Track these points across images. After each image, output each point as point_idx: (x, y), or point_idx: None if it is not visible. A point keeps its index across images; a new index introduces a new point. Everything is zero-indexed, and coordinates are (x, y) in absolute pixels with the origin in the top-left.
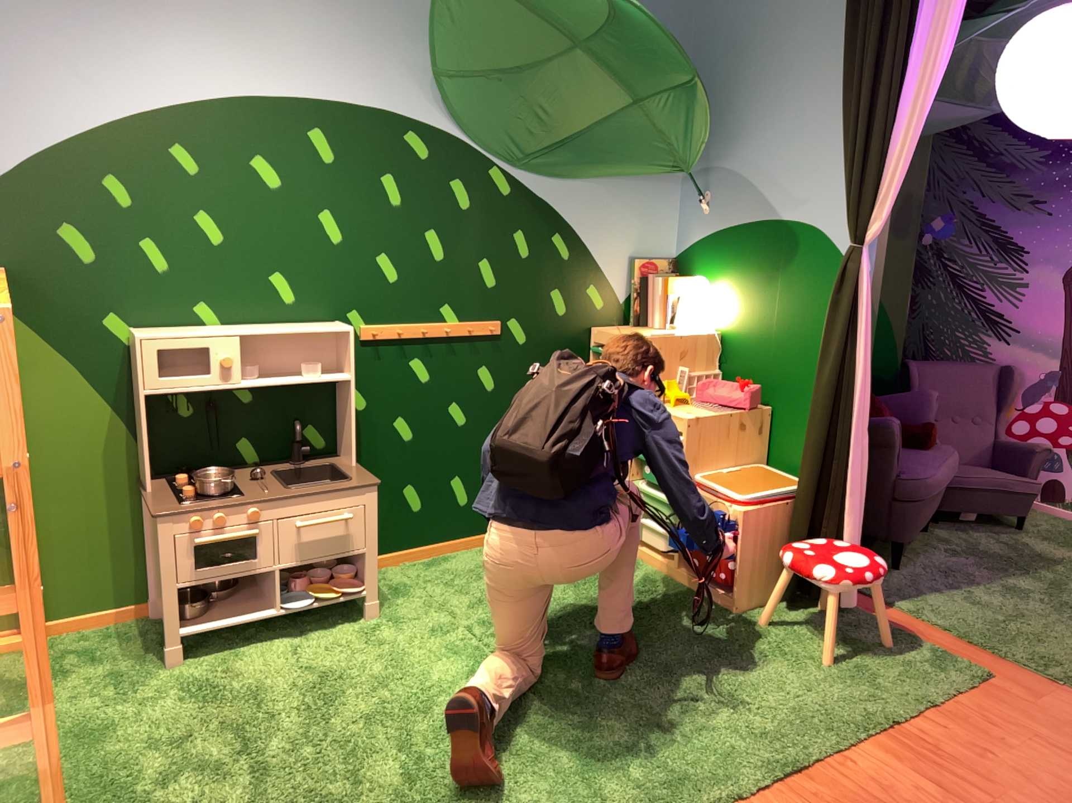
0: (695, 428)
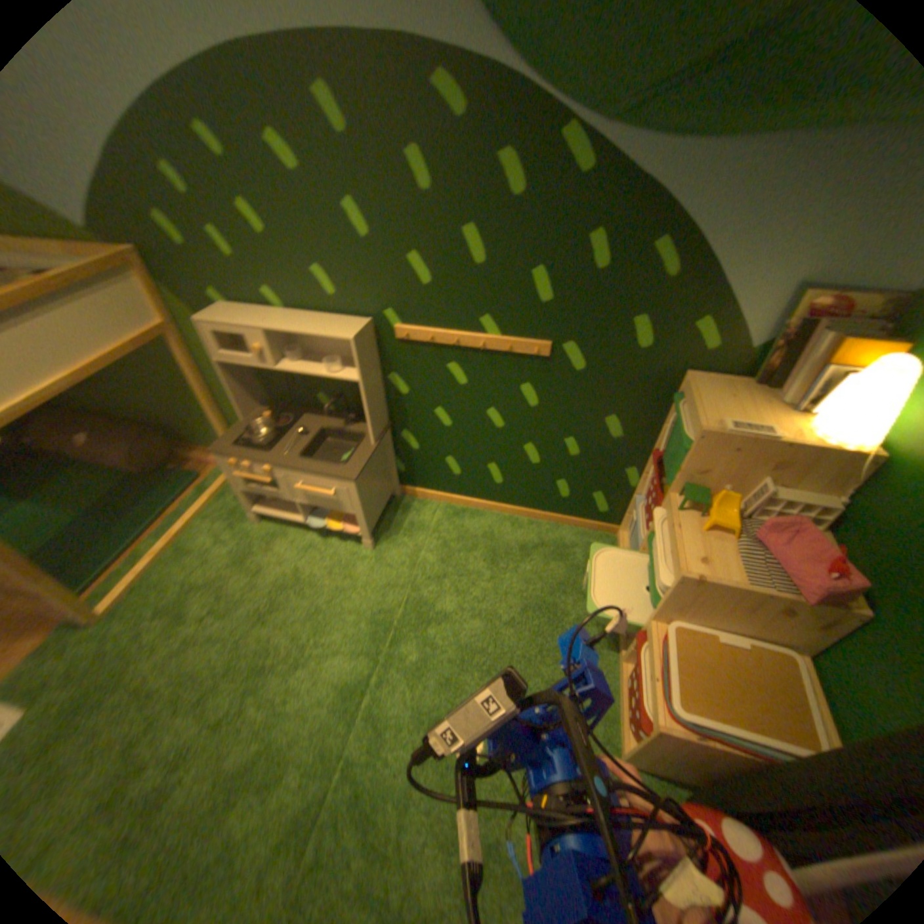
0: (701, 593)
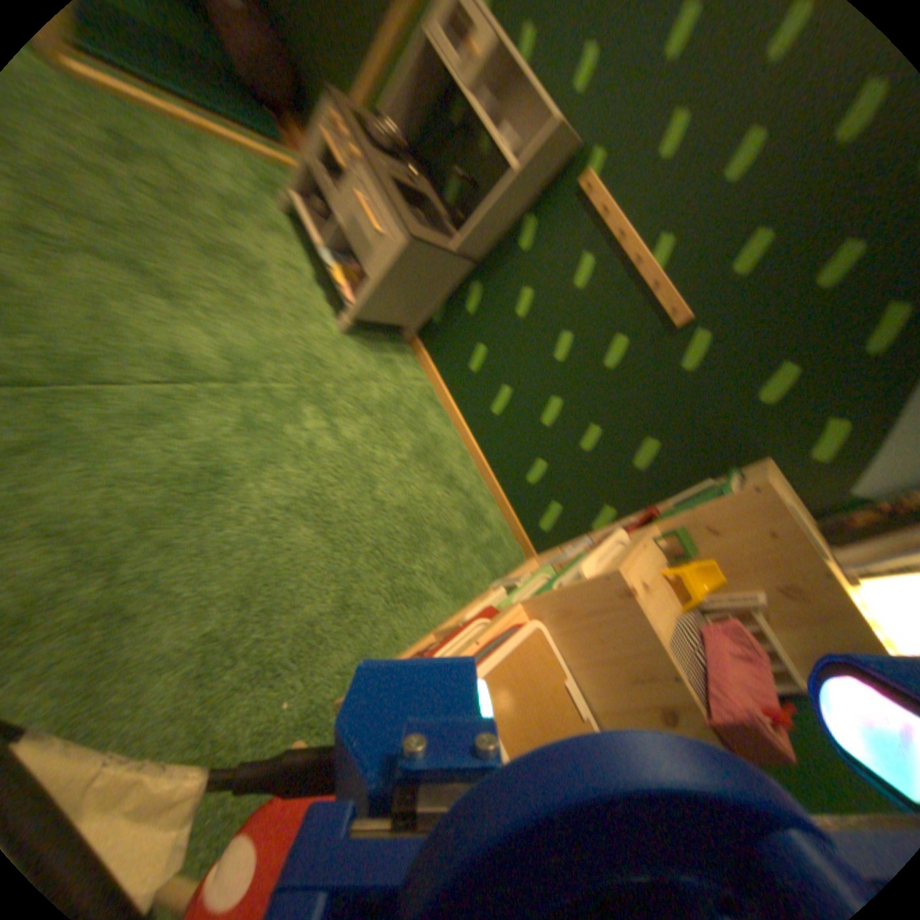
0: (617, 605)
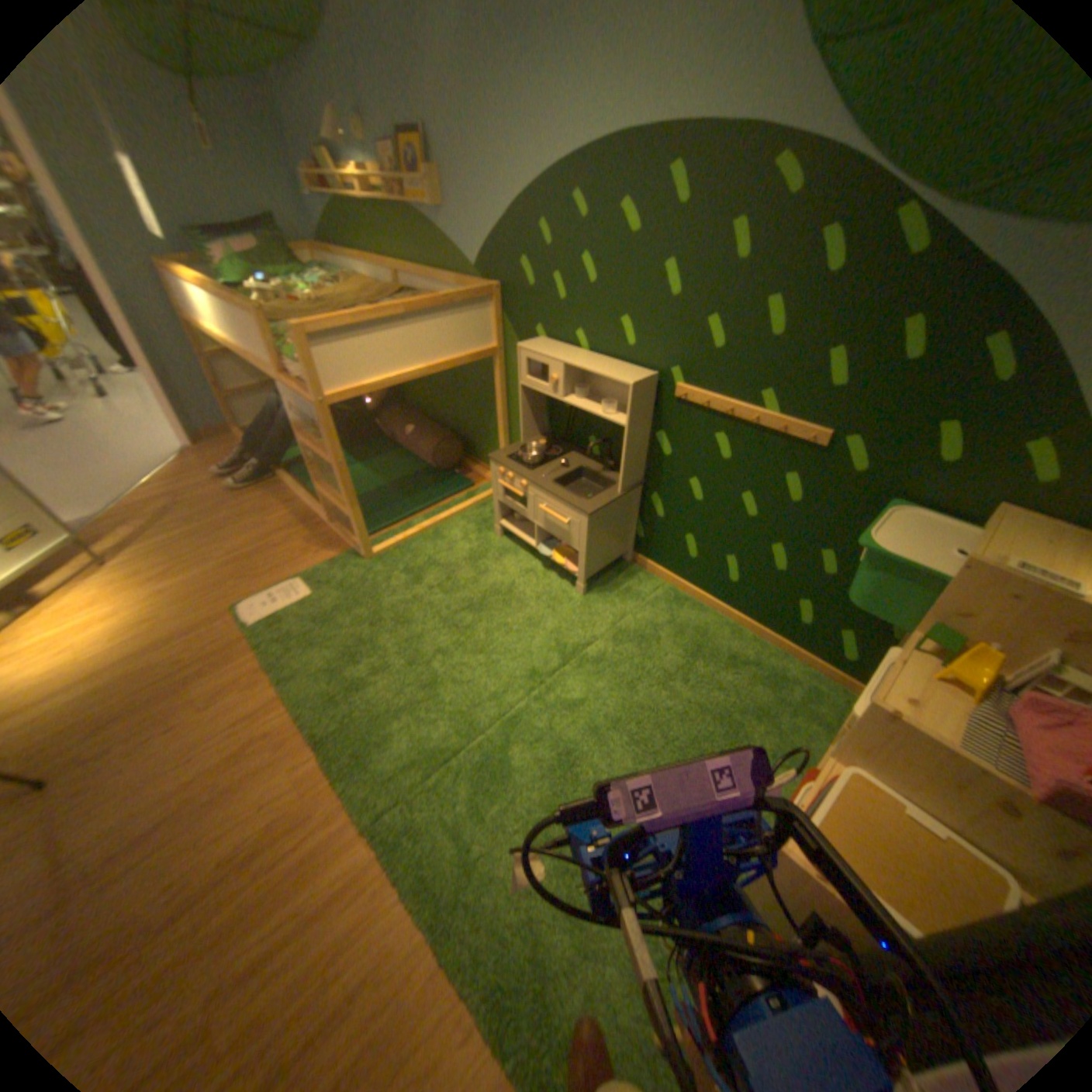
0: (891, 733)
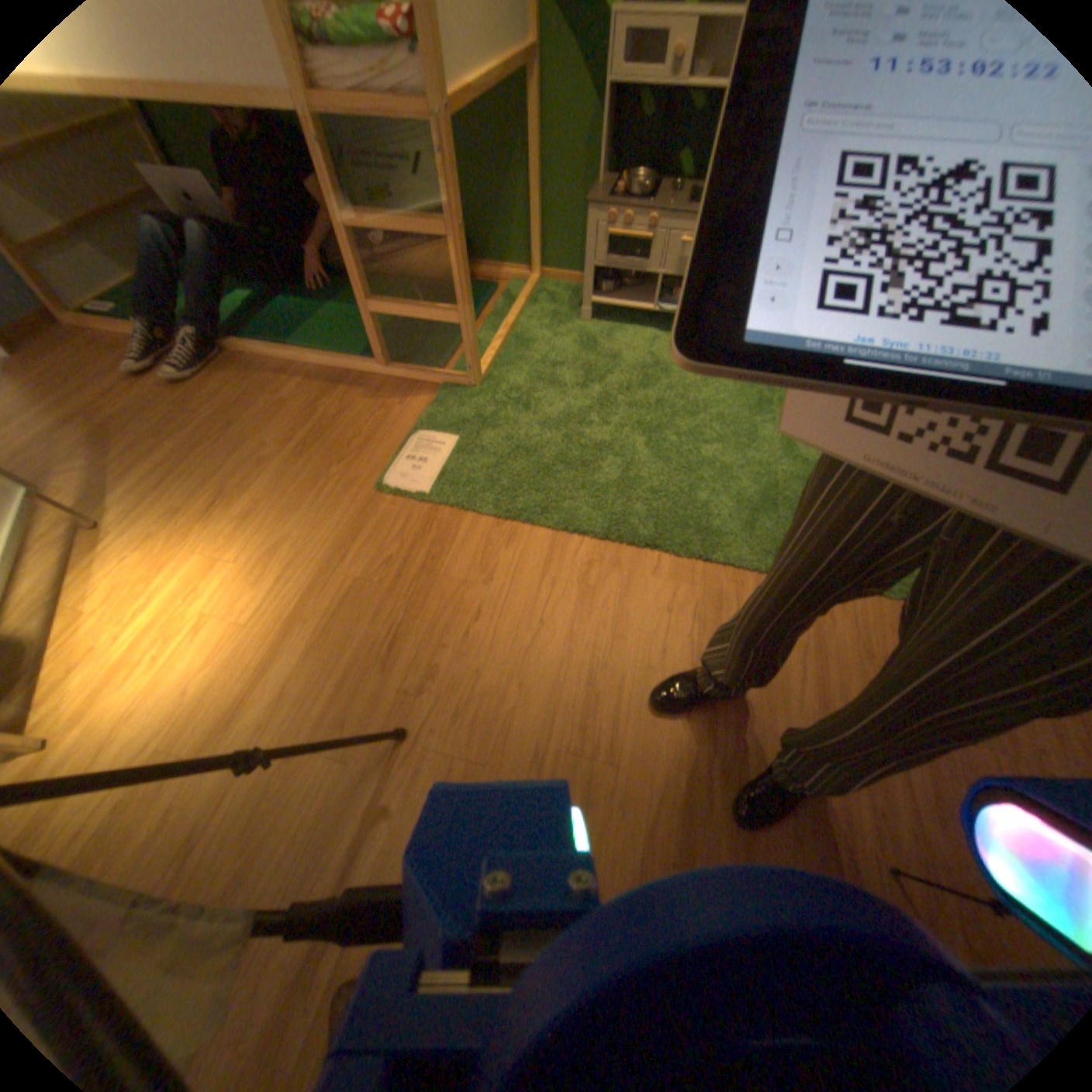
0: None
